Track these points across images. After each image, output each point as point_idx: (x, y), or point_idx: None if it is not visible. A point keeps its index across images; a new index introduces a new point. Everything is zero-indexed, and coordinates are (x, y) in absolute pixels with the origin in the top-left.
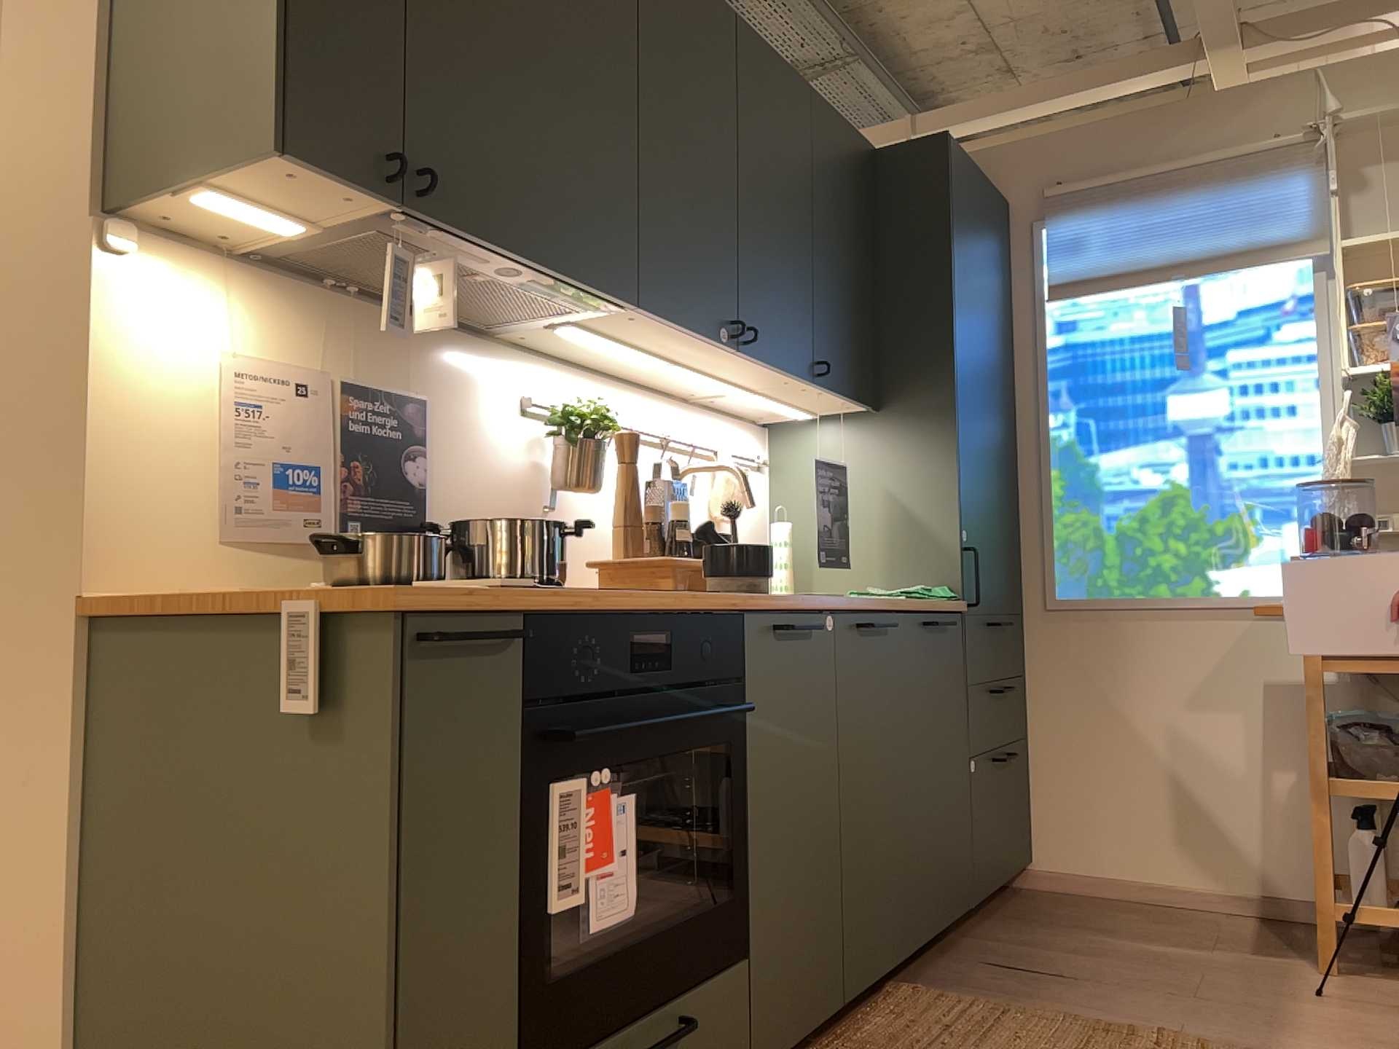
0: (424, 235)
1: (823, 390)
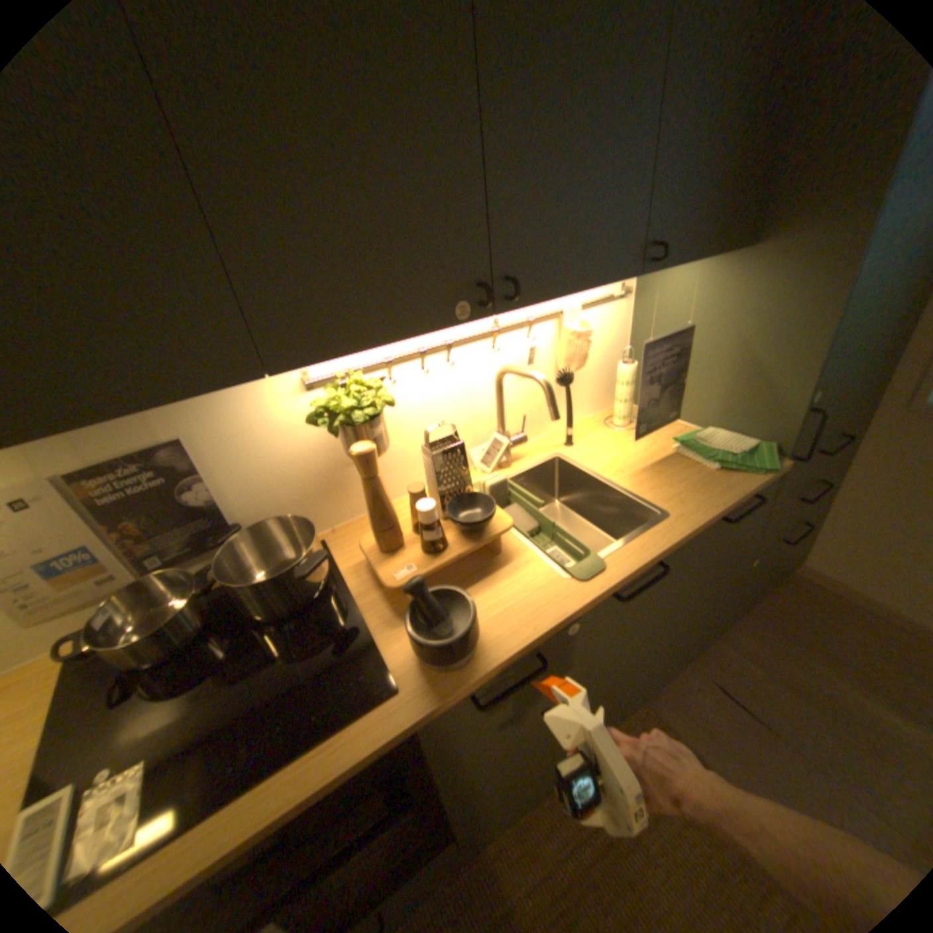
0: None
1: (665, 265)
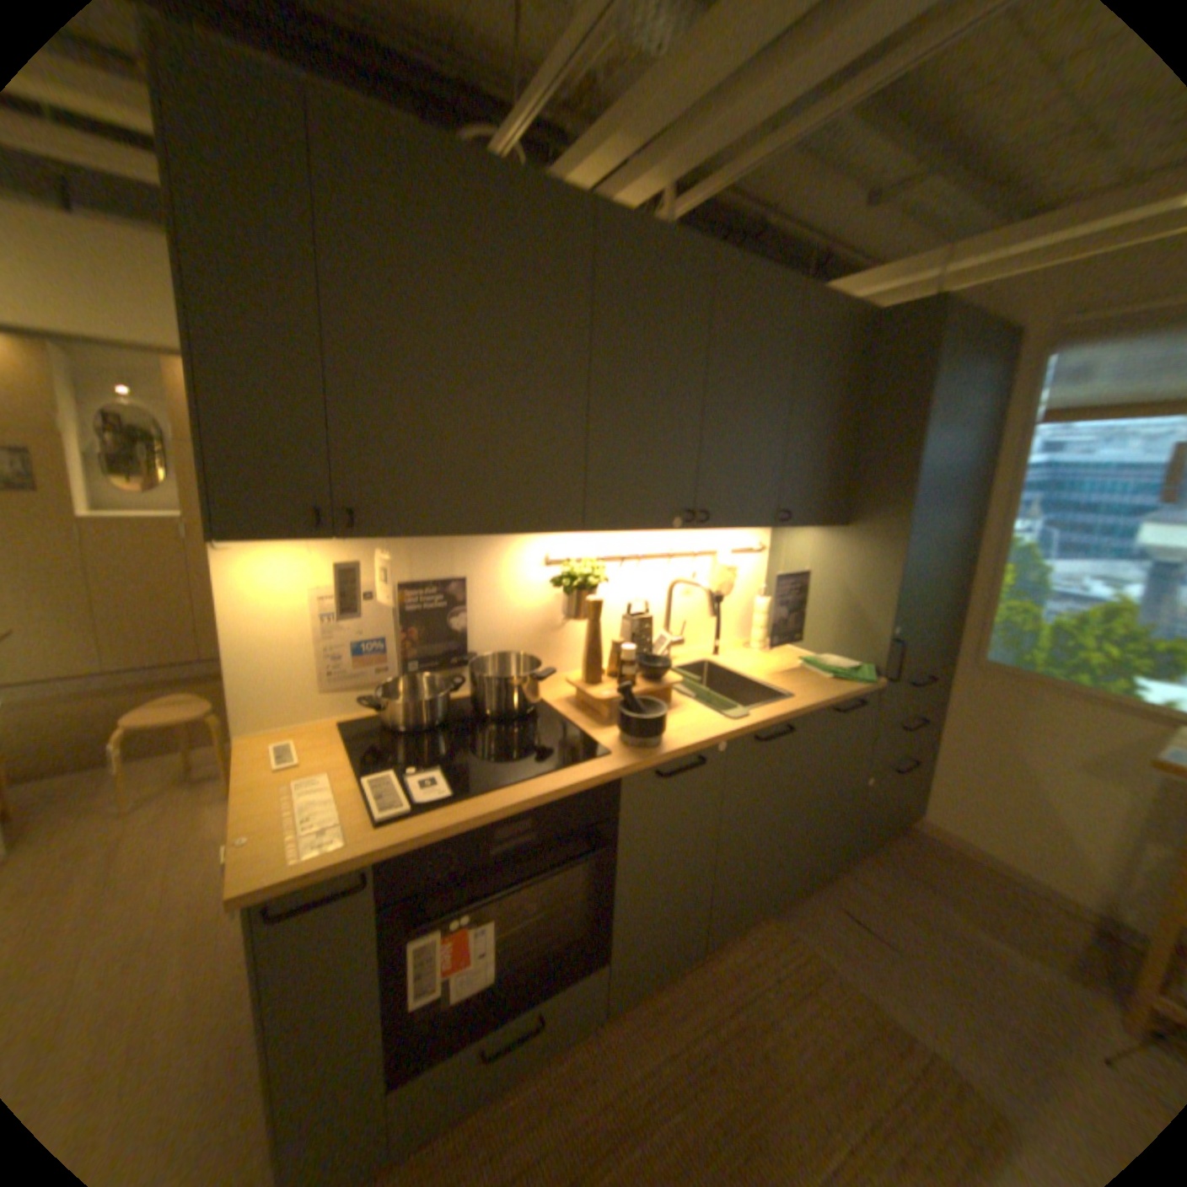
0: (378, 536)
1: (789, 526)
